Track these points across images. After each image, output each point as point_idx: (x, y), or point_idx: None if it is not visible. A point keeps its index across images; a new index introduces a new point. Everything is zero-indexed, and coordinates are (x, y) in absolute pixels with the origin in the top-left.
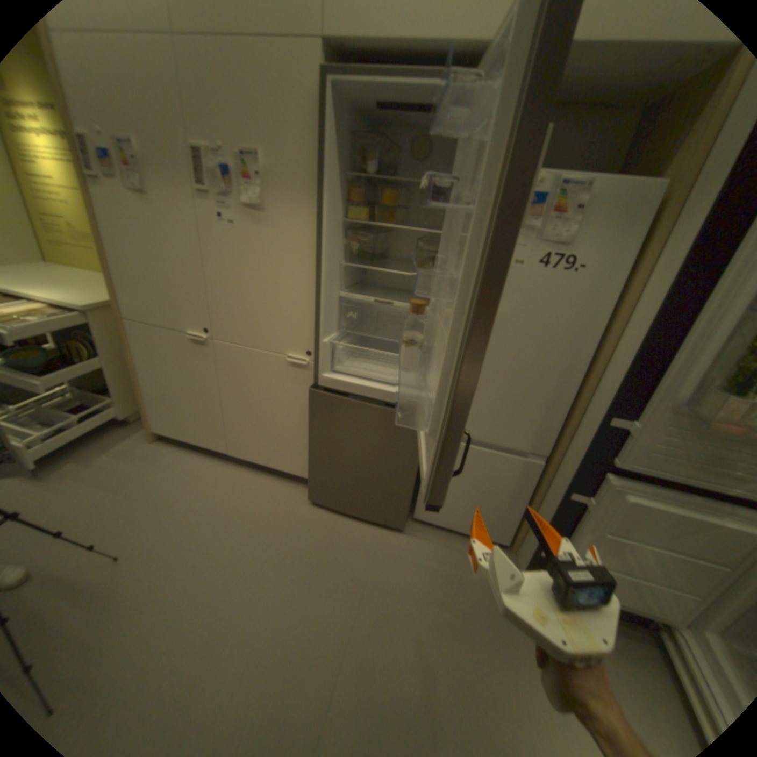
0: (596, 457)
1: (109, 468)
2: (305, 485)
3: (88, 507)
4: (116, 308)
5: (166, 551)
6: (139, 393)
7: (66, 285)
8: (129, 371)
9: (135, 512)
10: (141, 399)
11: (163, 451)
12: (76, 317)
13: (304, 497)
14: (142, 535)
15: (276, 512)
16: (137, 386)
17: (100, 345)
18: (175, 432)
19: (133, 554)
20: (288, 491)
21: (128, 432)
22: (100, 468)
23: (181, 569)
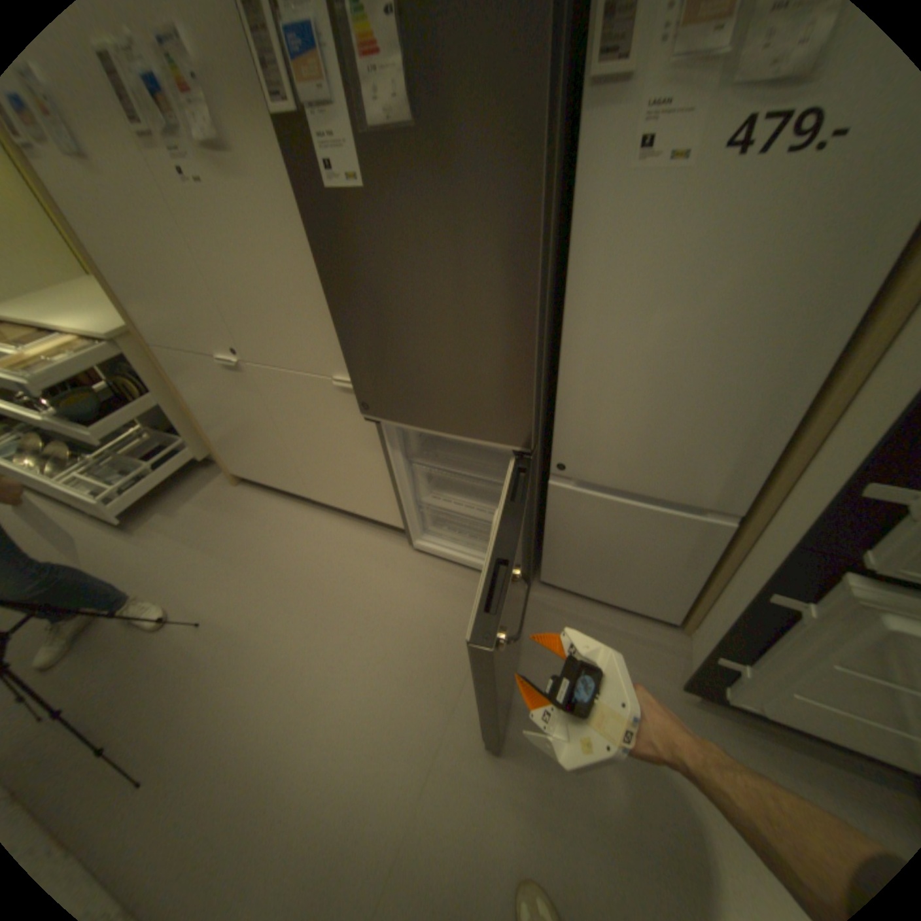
0: (826, 544)
1: (193, 518)
2: (403, 535)
3: (173, 564)
4: (137, 333)
5: (247, 617)
6: (202, 432)
7: (99, 306)
8: (182, 408)
9: (217, 570)
10: (207, 440)
11: (247, 495)
12: (106, 348)
13: (401, 551)
14: (224, 598)
15: (367, 571)
16: (197, 425)
17: (147, 379)
18: (253, 475)
19: (214, 619)
20: (382, 544)
21: (213, 474)
22: (184, 518)
23: (261, 640)
